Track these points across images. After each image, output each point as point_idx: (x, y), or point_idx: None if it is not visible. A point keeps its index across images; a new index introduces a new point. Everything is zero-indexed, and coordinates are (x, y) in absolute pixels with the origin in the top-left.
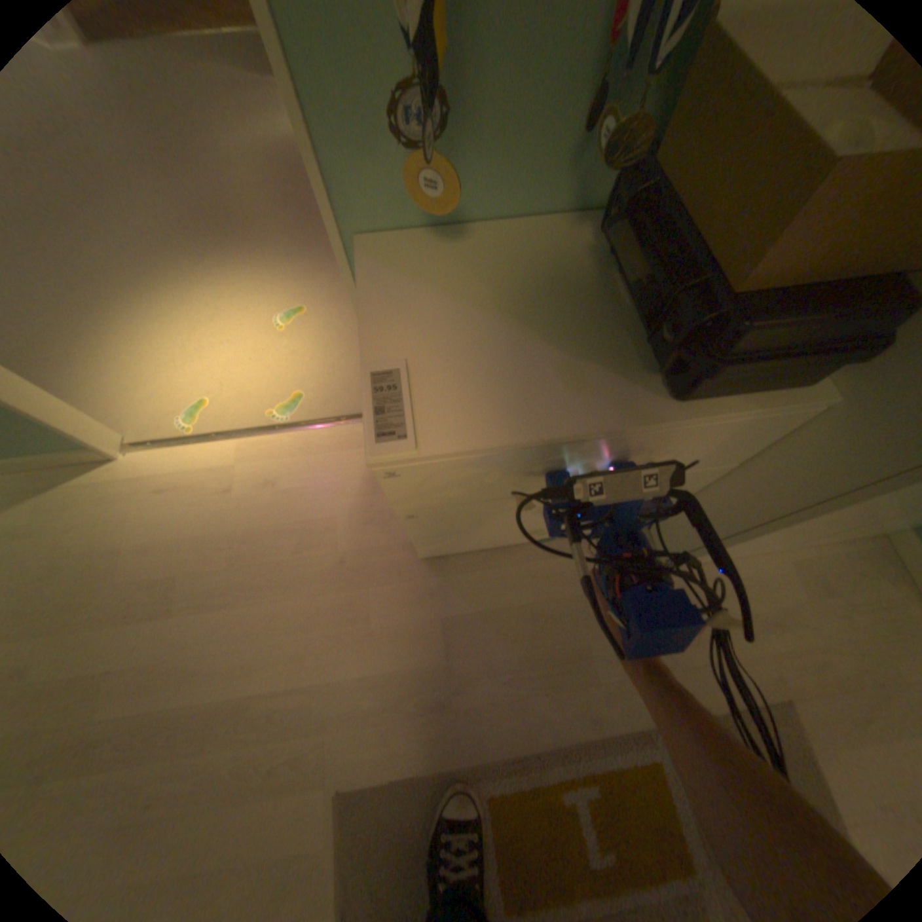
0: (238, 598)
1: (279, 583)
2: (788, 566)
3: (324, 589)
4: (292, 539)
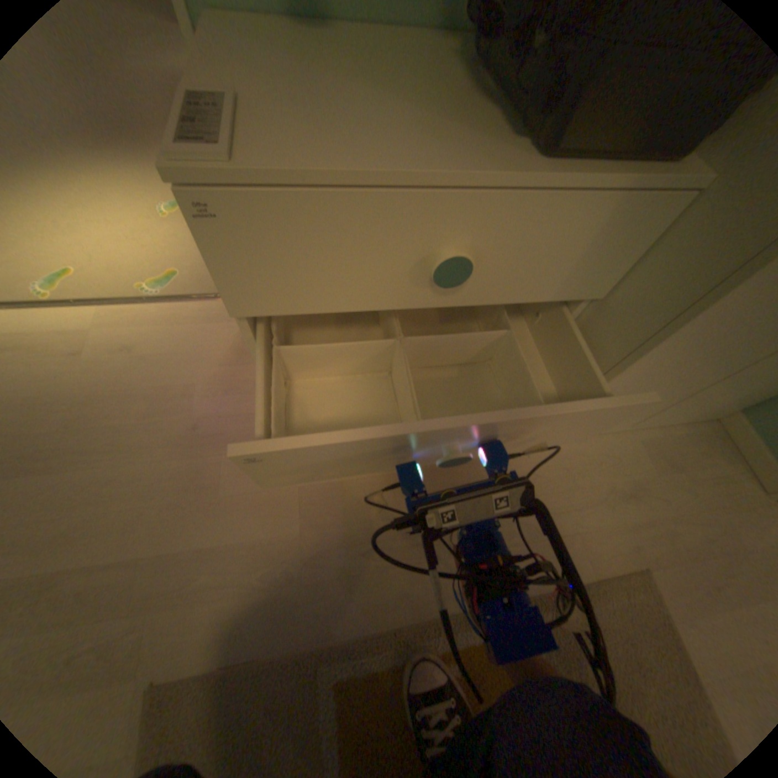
0: (66, 462)
1: (119, 448)
2: (637, 443)
3: (170, 454)
4: (142, 403)
